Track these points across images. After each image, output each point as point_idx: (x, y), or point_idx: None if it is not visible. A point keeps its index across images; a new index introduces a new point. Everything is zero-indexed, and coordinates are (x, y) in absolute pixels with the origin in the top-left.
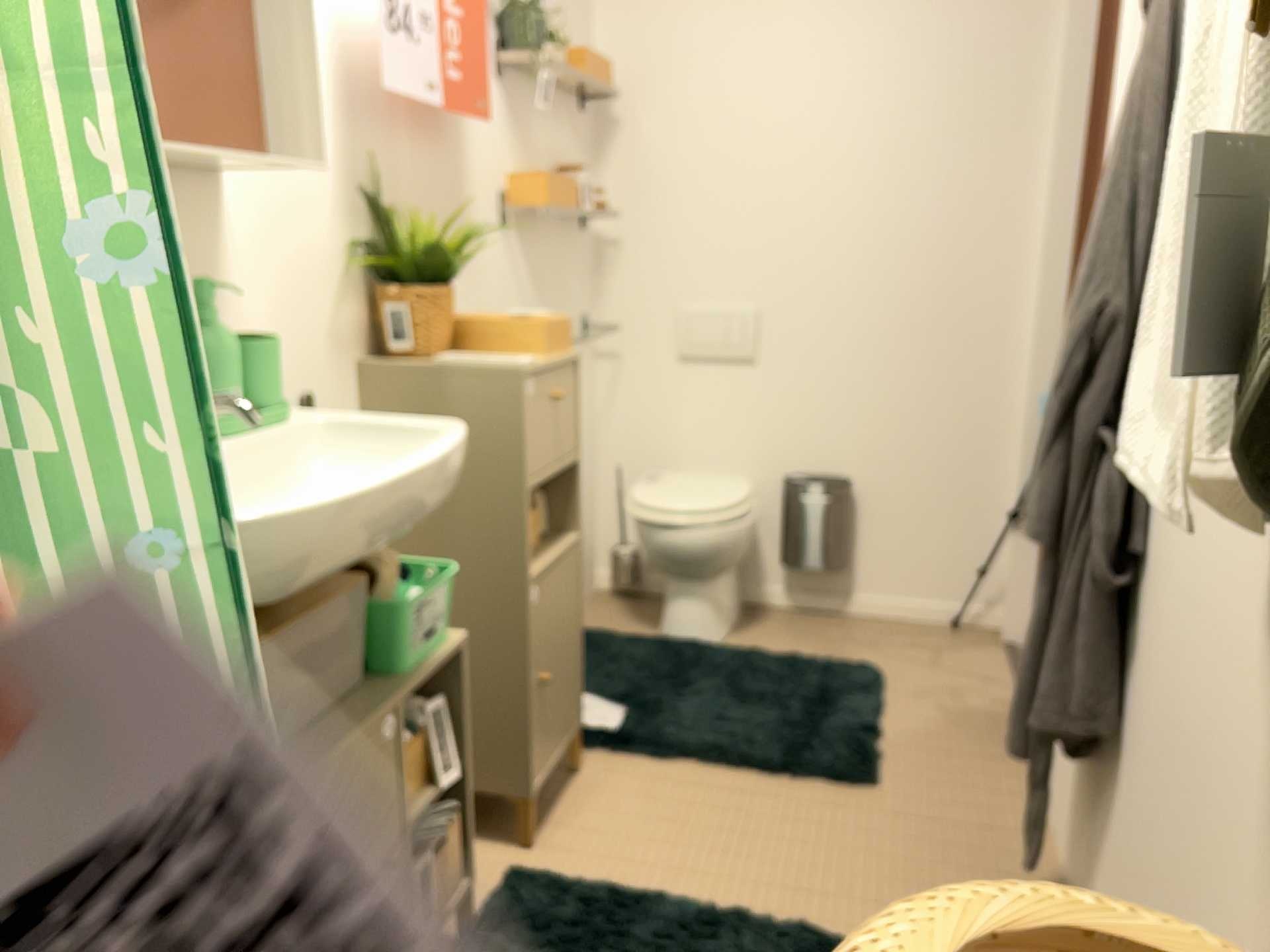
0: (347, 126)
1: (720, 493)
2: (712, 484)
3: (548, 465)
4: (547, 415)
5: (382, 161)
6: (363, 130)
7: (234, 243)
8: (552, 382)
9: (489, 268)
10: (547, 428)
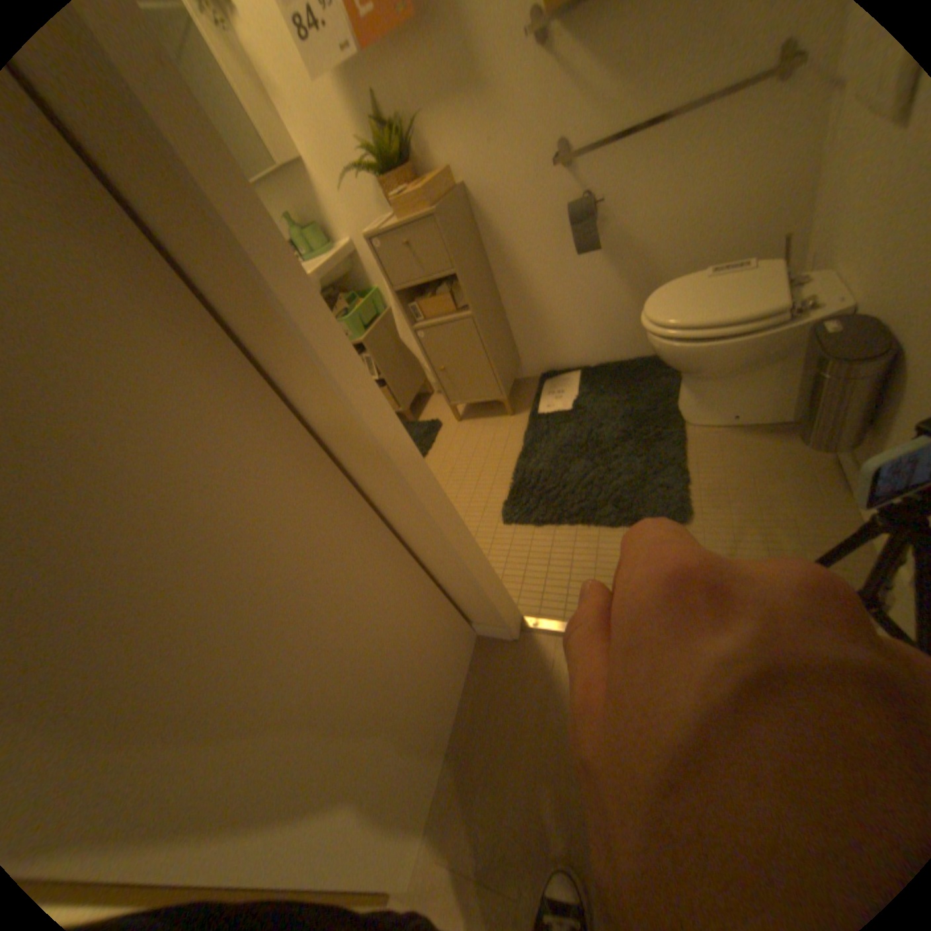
0: (347, 83)
1: (714, 305)
2: (750, 291)
3: (412, 278)
4: (401, 253)
5: (378, 86)
6: (358, 76)
7: (315, 180)
8: (401, 235)
9: (520, 93)
10: (405, 260)
